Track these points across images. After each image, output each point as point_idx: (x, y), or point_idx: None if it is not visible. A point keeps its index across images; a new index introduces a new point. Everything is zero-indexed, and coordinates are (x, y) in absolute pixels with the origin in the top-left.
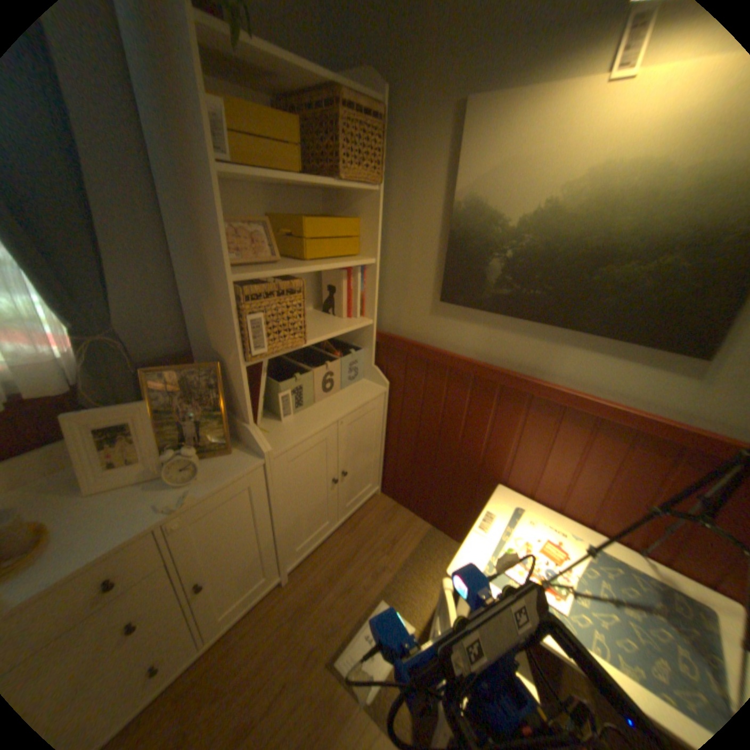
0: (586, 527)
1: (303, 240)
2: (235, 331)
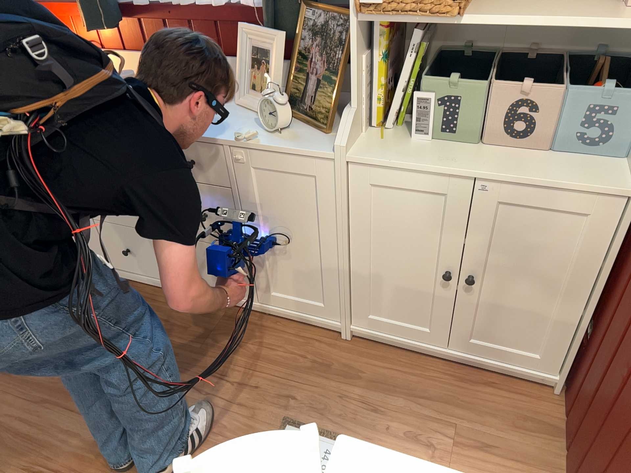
0: None
1: None
2: None
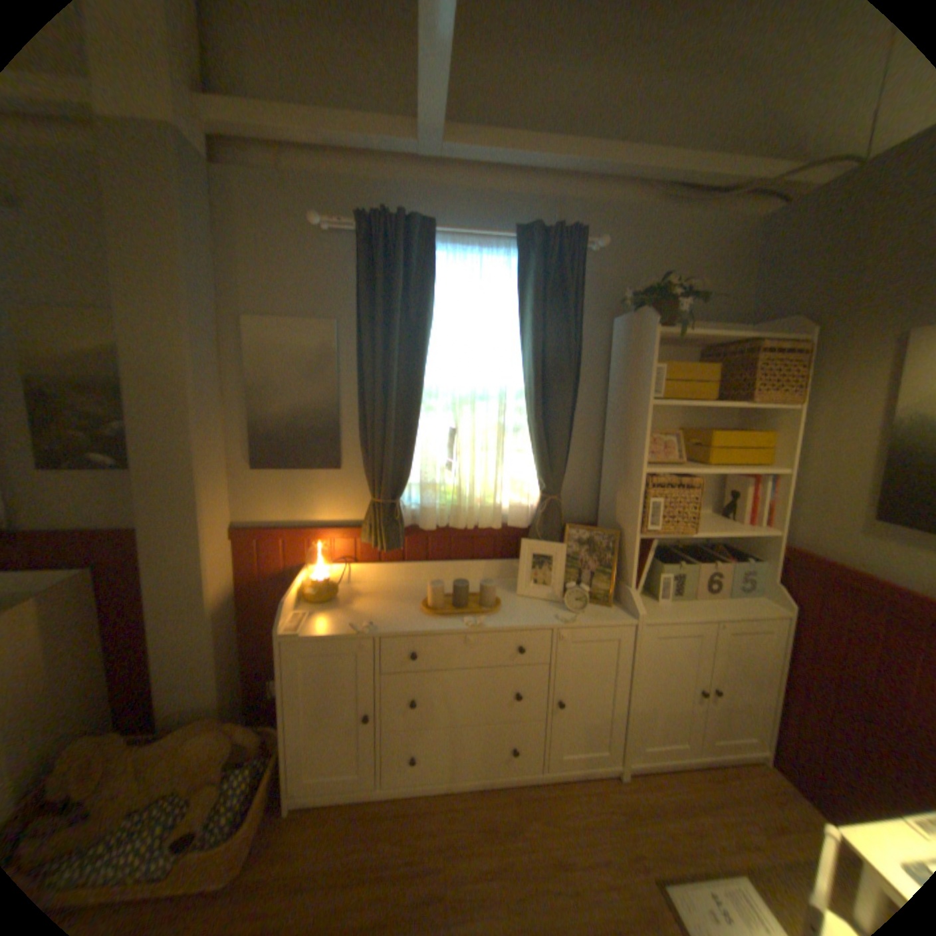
0: None
1: (709, 448)
2: (638, 508)
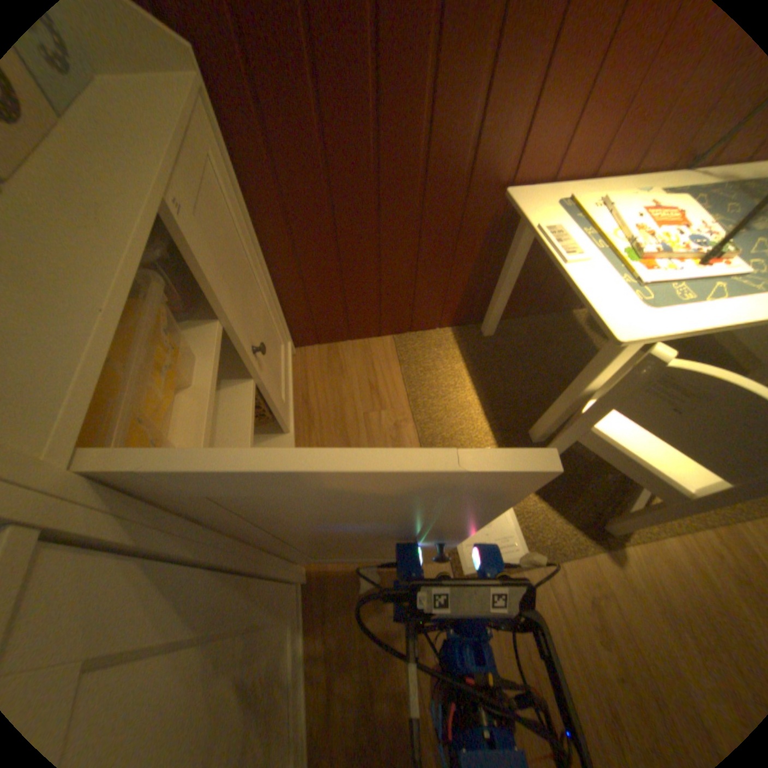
0: (624, 175)
1: None
2: None
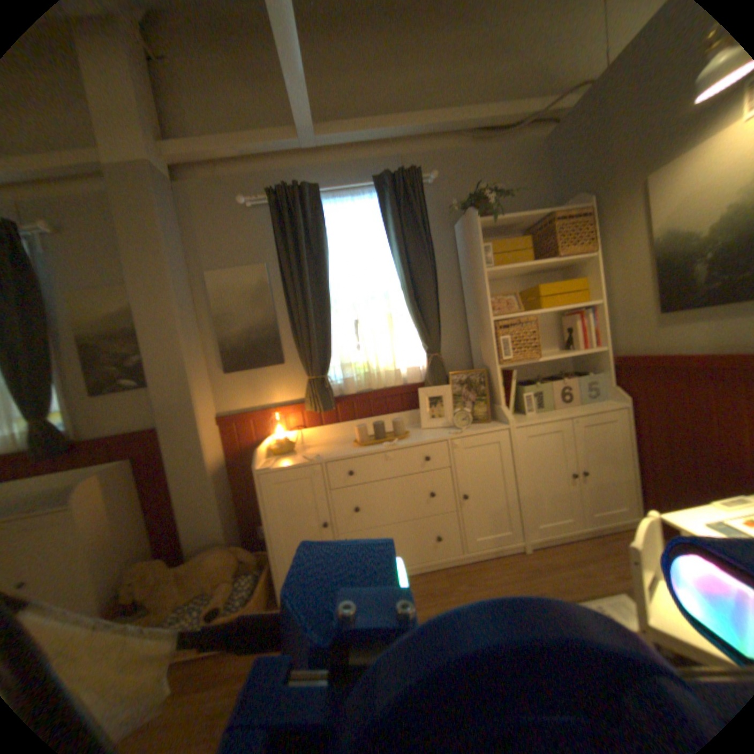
0: None
1: (539, 298)
2: (493, 346)
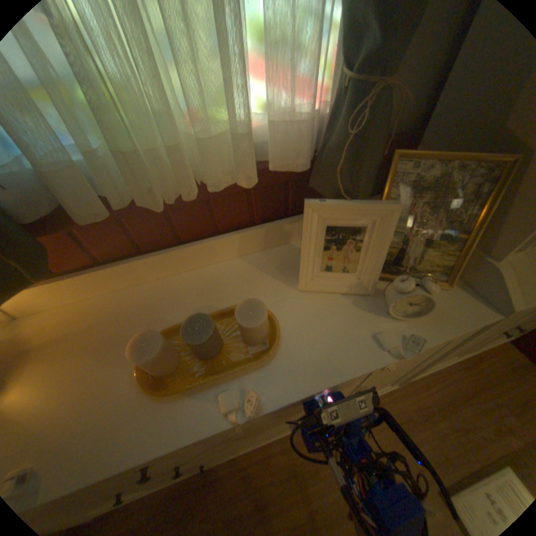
0: None
1: None
2: None
